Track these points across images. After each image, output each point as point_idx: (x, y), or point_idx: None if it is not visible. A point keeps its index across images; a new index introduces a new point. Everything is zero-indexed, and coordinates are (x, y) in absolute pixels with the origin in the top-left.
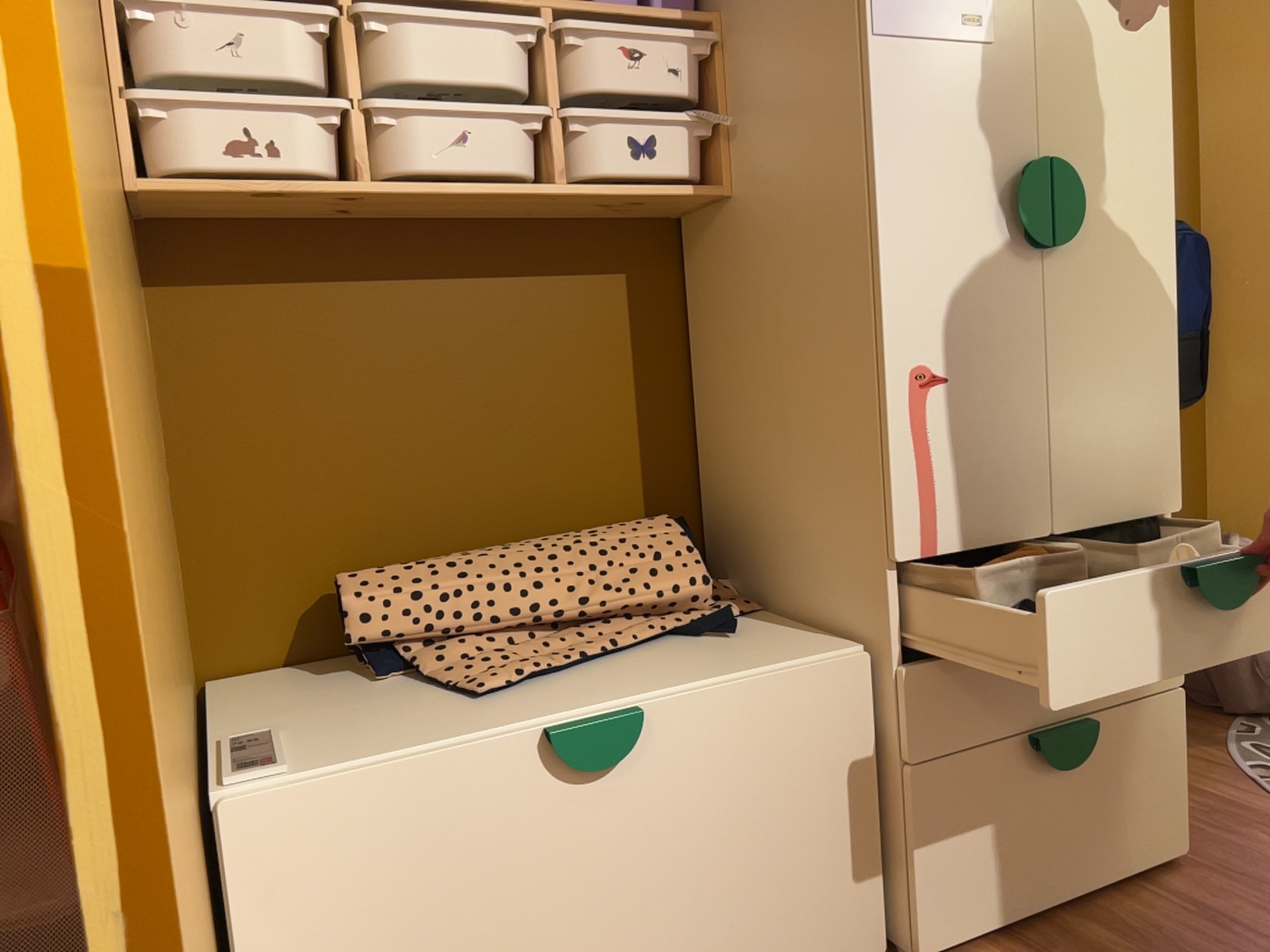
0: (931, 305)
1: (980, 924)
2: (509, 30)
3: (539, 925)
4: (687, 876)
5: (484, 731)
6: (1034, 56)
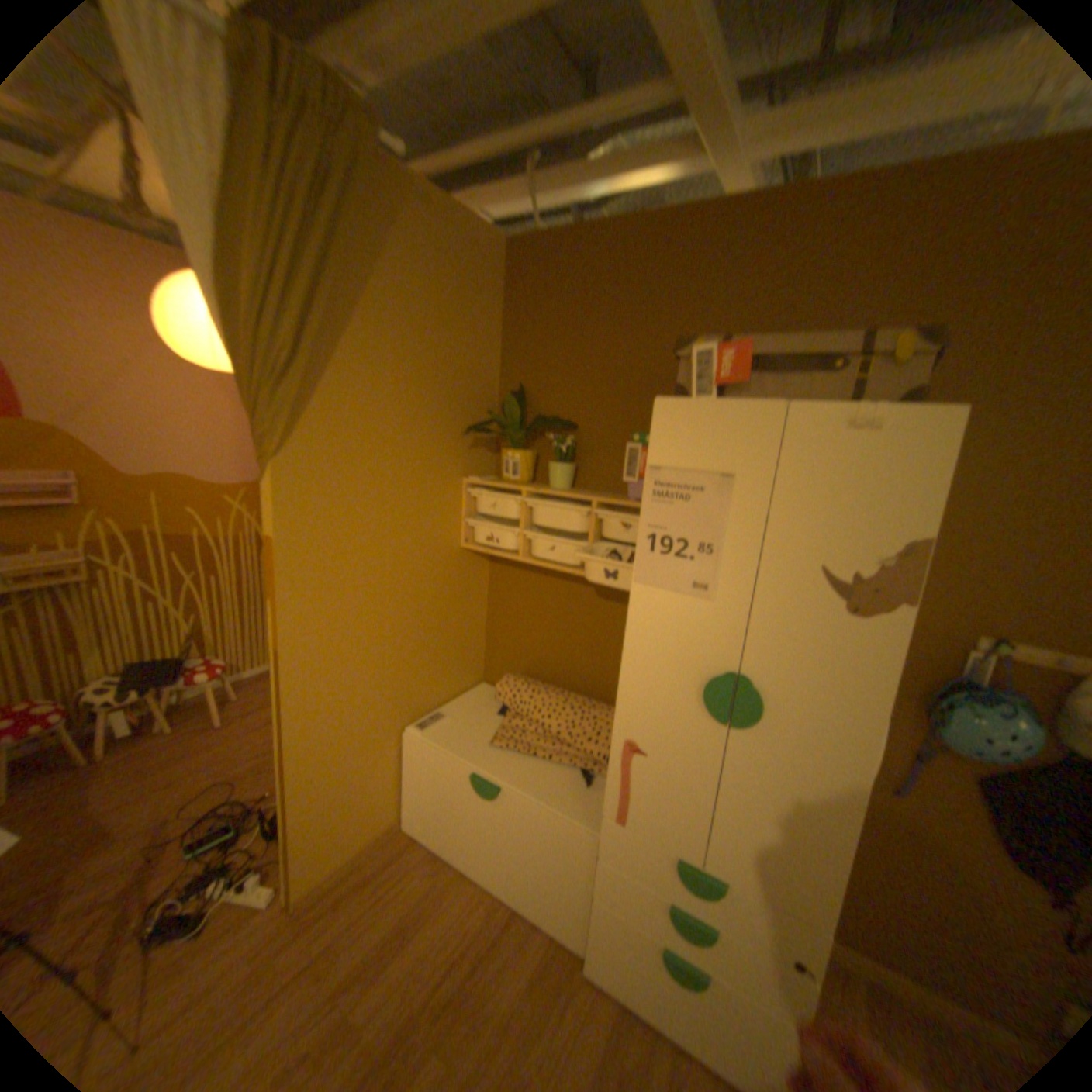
0: (642, 716)
1: (616, 994)
2: (576, 510)
3: (464, 825)
4: (509, 854)
5: (466, 759)
6: (747, 614)
